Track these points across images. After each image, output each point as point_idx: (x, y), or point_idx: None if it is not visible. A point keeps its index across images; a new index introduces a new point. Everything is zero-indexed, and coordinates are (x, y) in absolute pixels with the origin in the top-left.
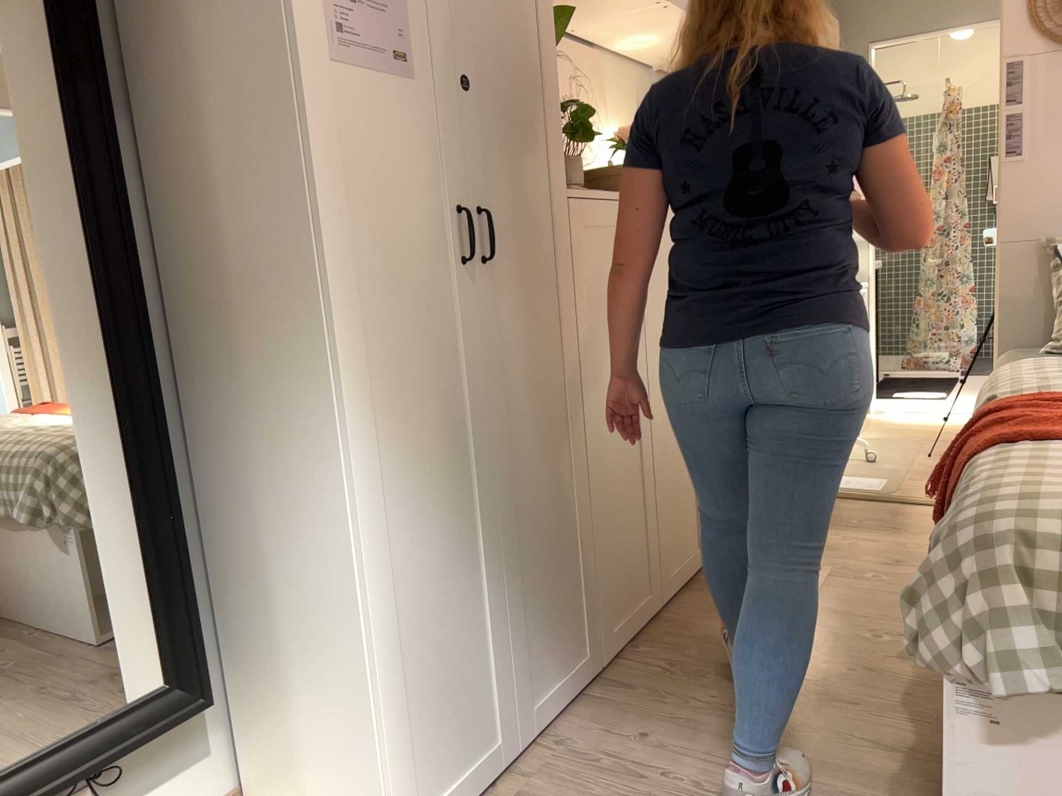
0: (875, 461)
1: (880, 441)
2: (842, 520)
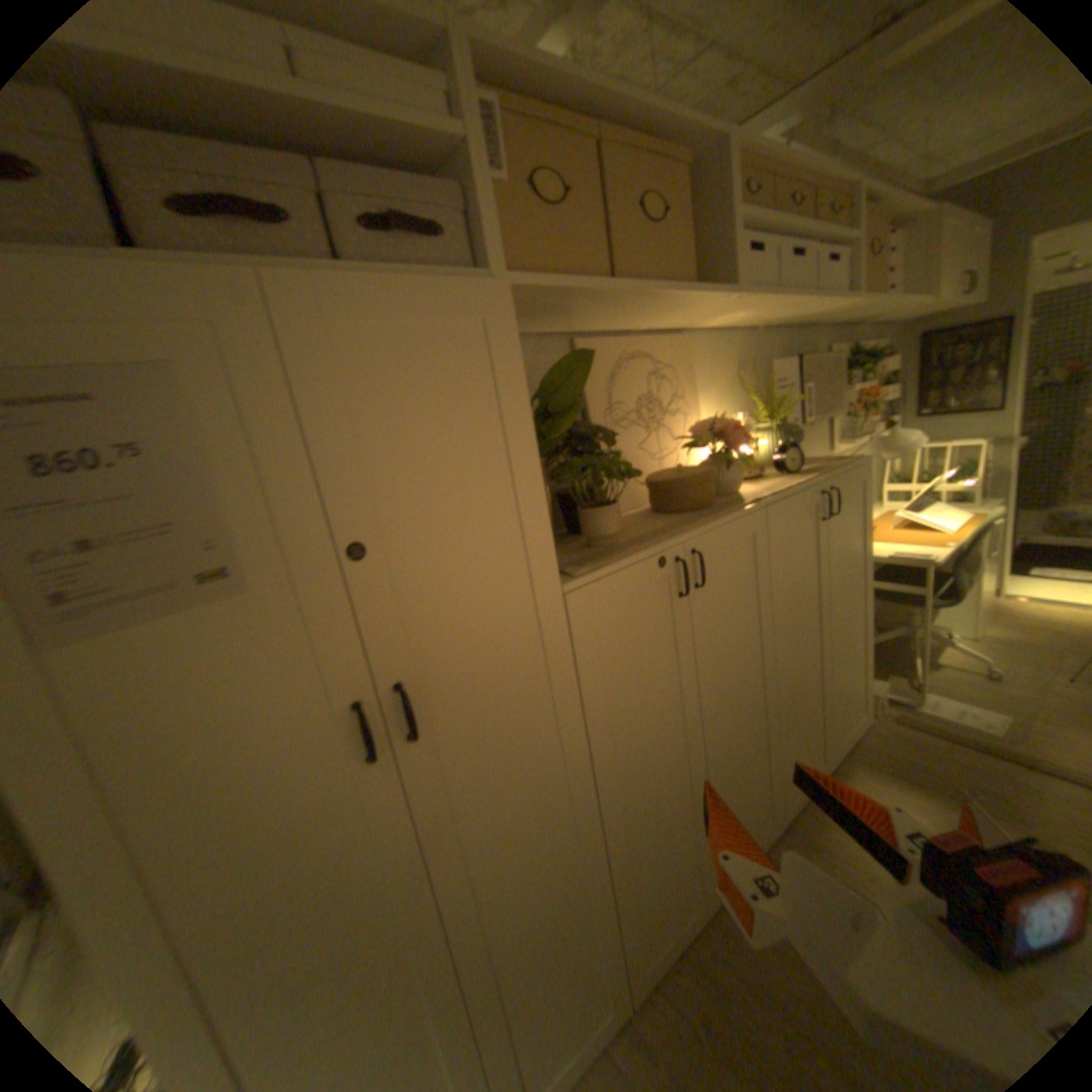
0: (997, 682)
1: (1006, 646)
2: (946, 786)
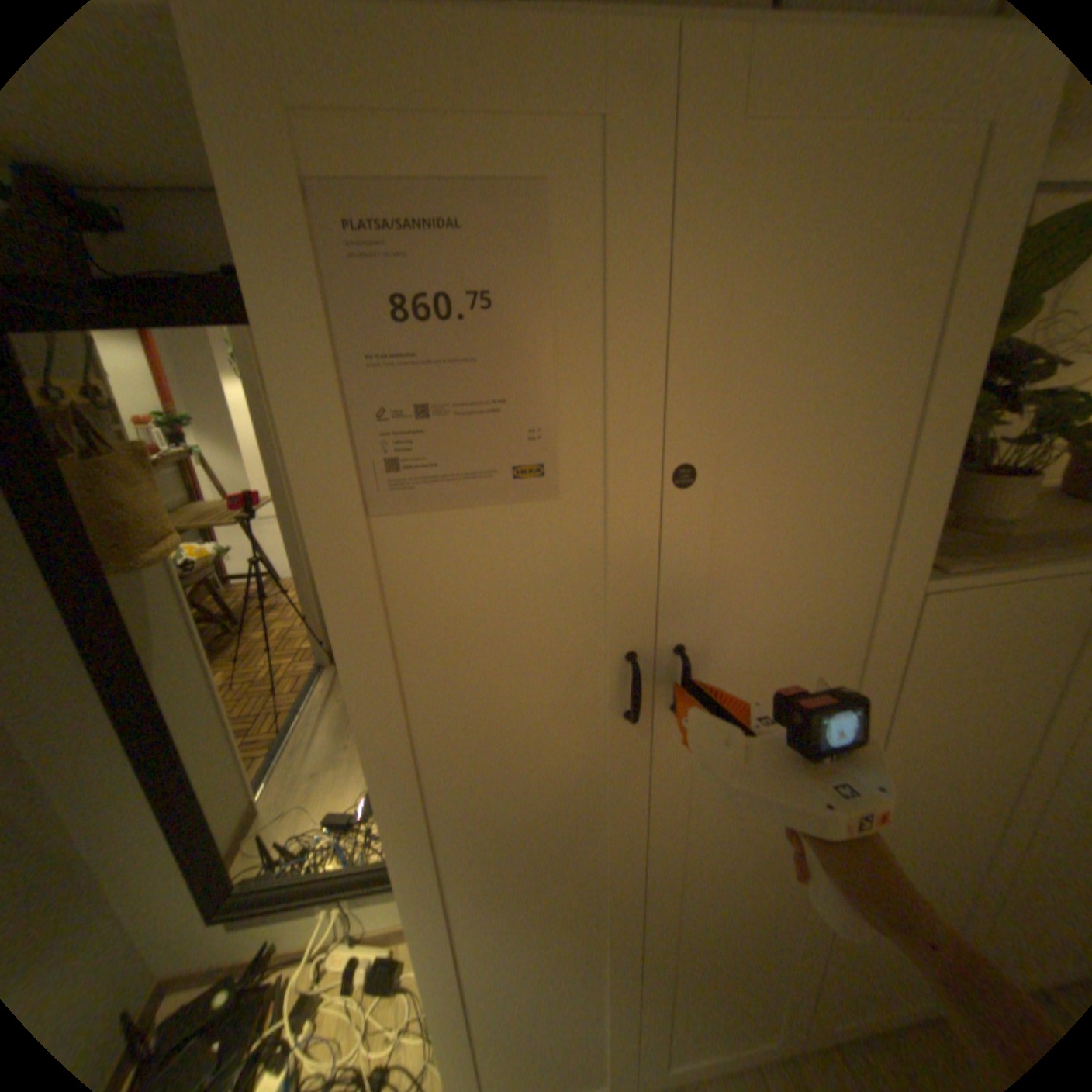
0: None
1: None
2: None
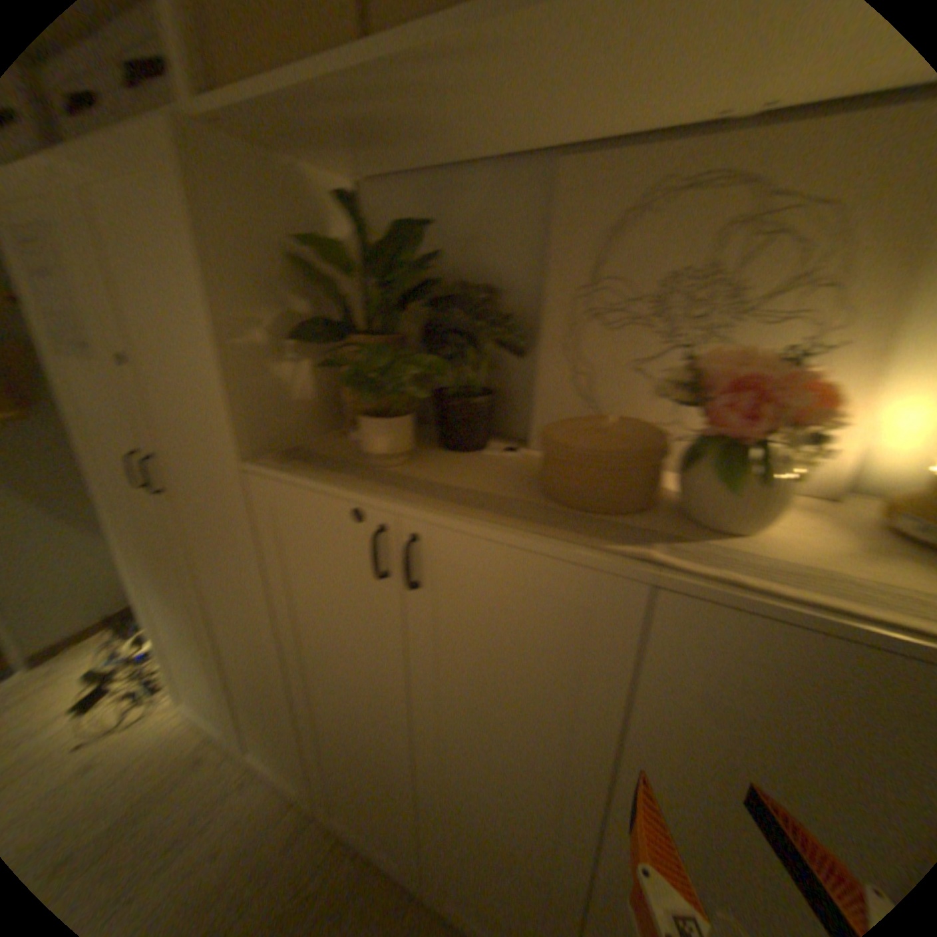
0: None
1: None
2: None
